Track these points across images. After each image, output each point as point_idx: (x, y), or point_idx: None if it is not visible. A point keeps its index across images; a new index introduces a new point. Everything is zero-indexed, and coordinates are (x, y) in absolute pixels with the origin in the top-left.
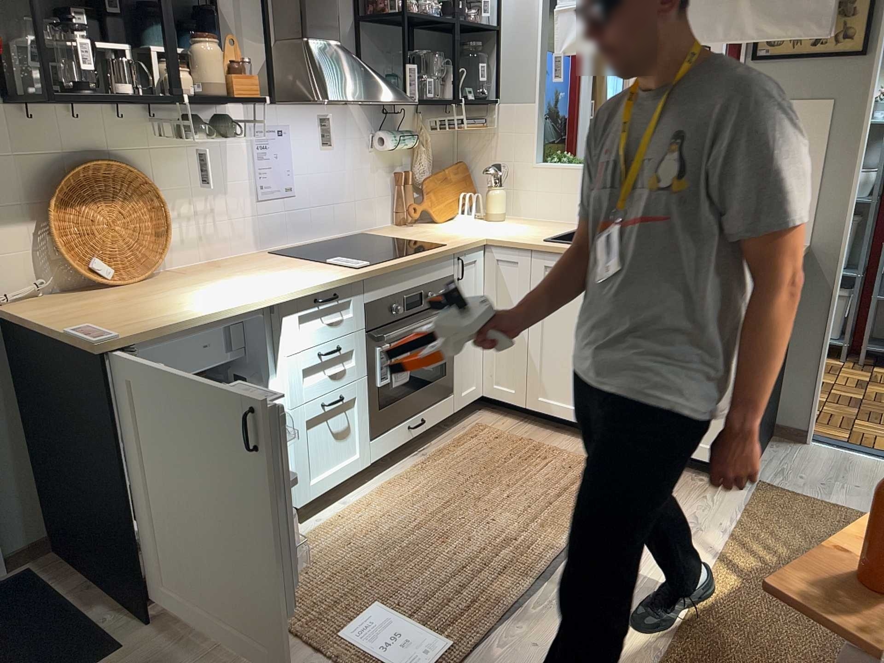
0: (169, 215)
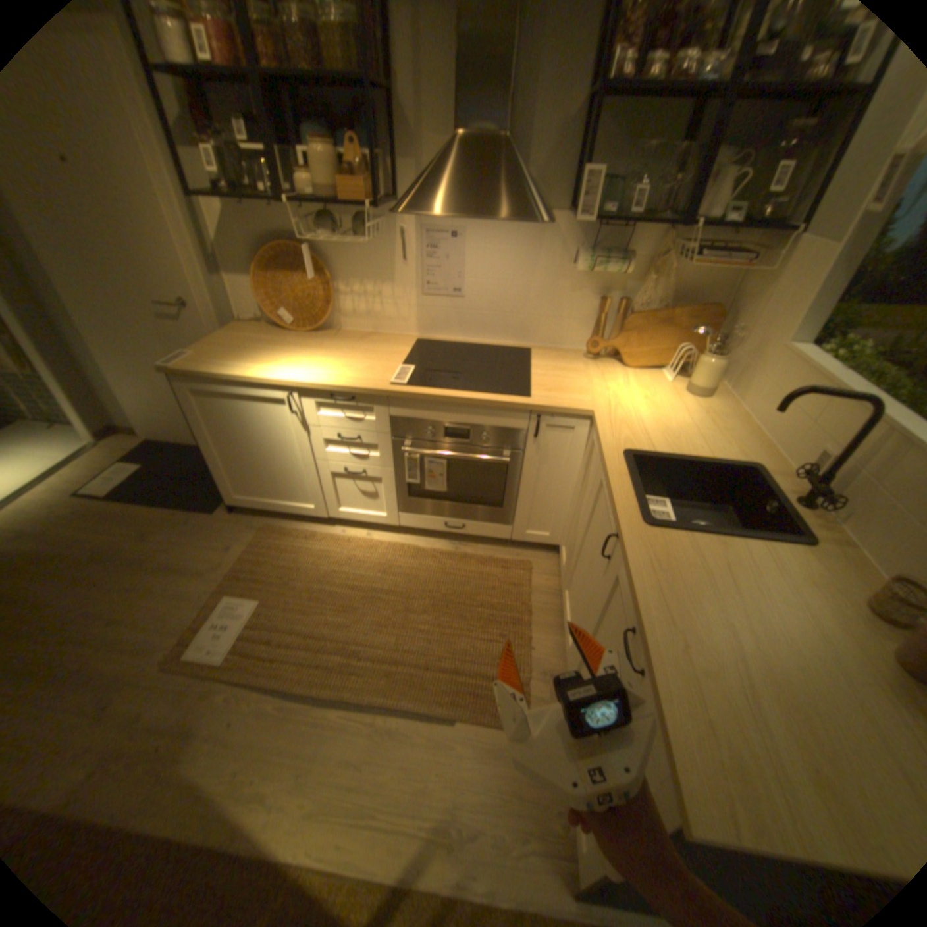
0: (332, 289)
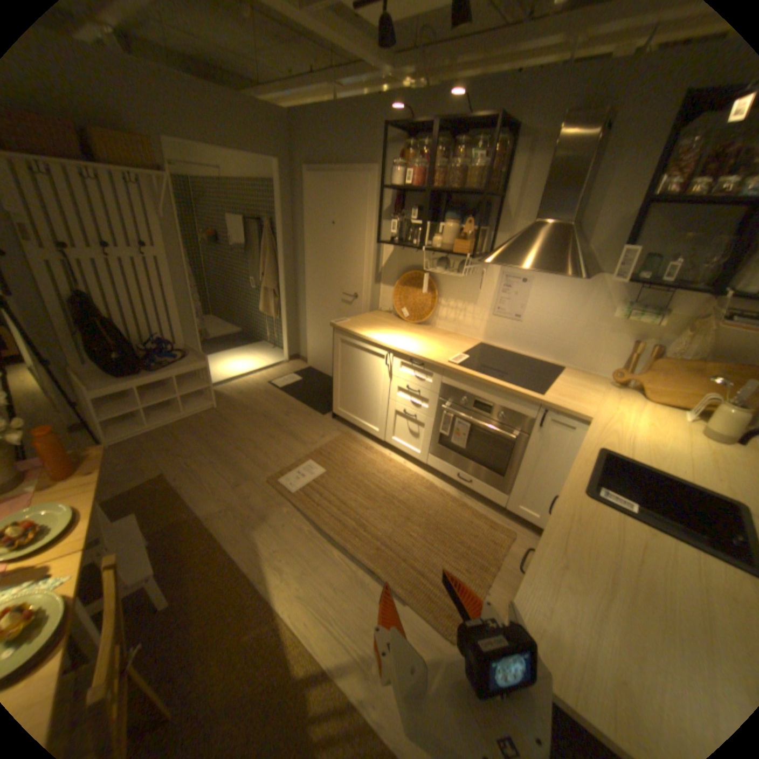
0: (435, 302)
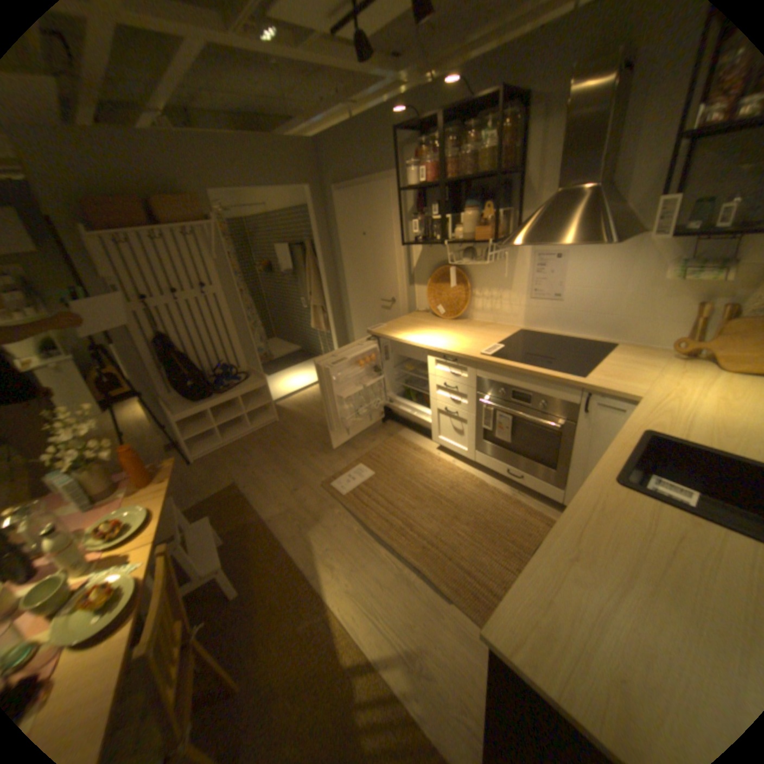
0: (467, 294)
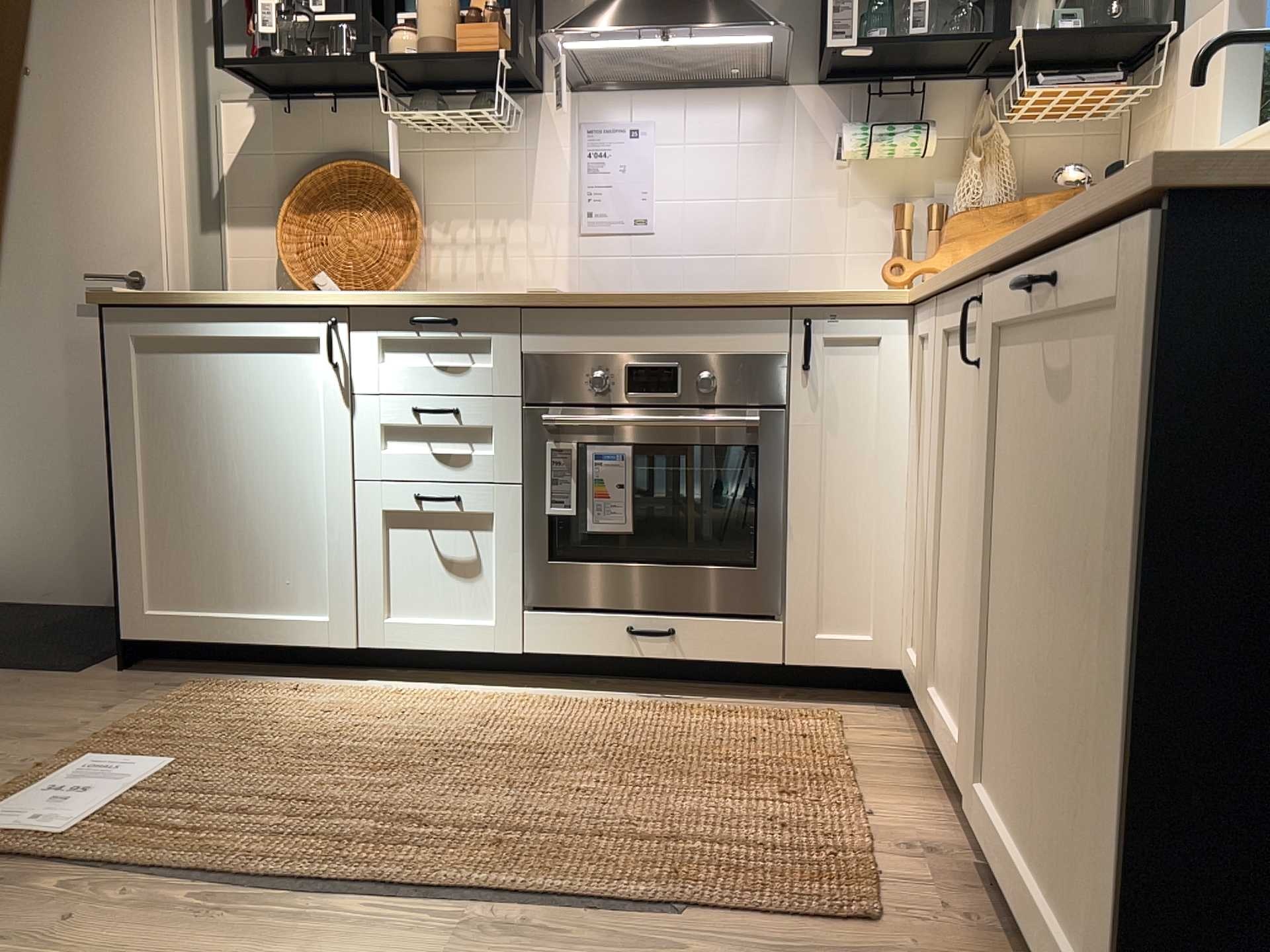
0: (416, 231)
